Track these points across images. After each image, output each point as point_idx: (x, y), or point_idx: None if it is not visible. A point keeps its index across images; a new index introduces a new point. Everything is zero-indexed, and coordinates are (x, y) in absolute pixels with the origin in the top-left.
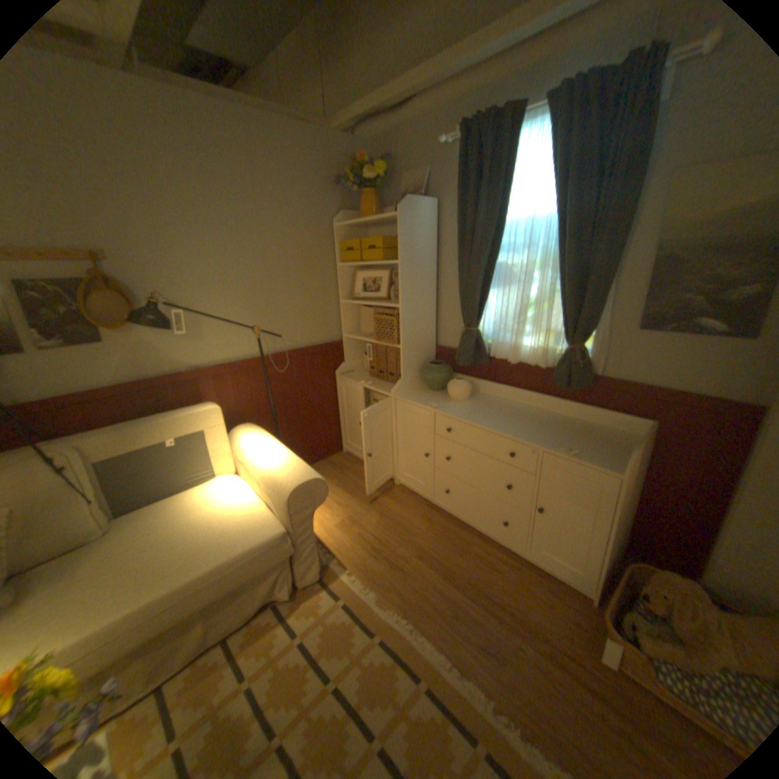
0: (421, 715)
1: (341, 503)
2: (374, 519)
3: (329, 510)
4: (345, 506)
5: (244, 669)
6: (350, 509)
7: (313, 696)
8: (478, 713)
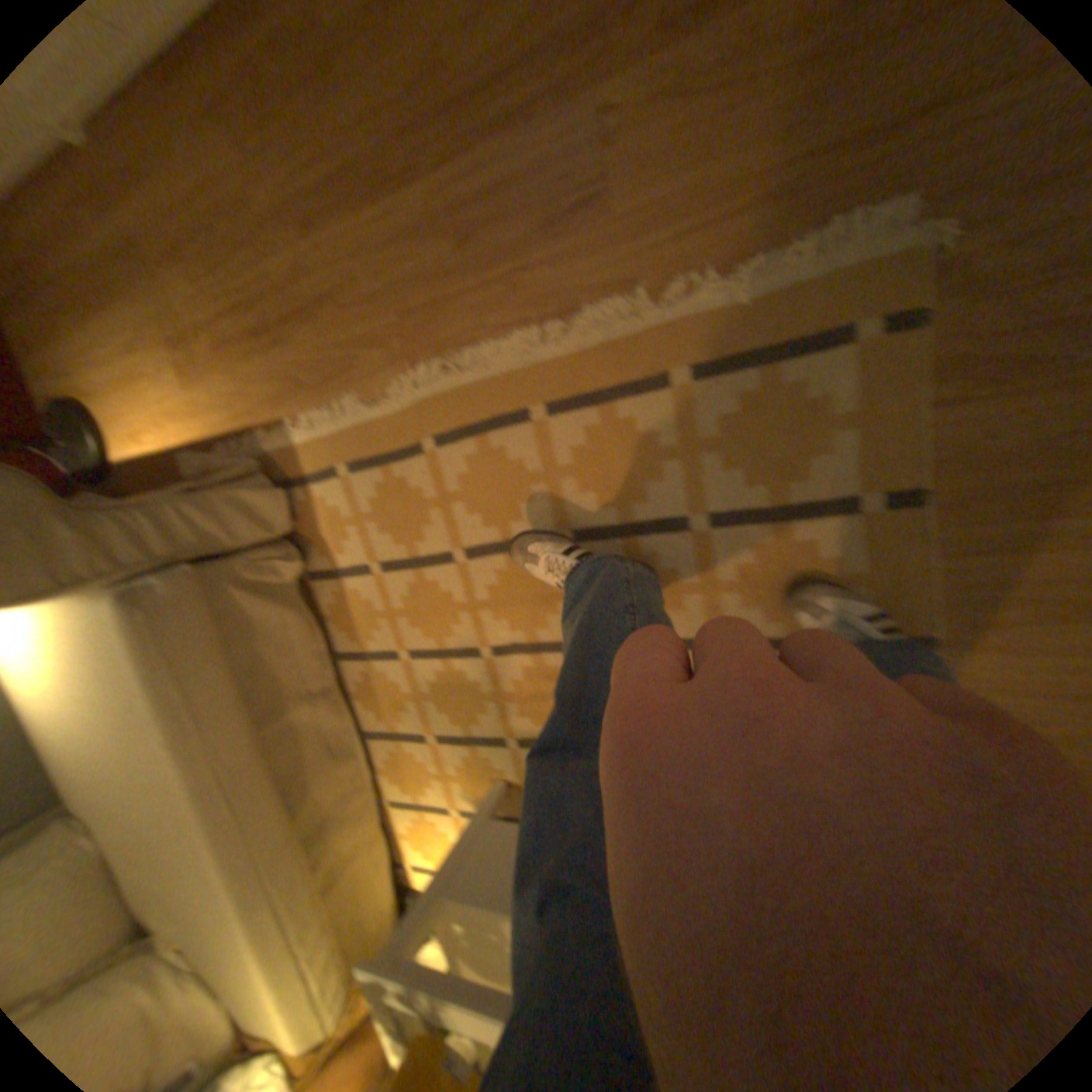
0: (571, 441)
1: (128, 340)
2: (182, 280)
3: (143, 377)
4: (137, 334)
5: (381, 646)
6: (147, 328)
7: (457, 582)
8: (633, 334)
